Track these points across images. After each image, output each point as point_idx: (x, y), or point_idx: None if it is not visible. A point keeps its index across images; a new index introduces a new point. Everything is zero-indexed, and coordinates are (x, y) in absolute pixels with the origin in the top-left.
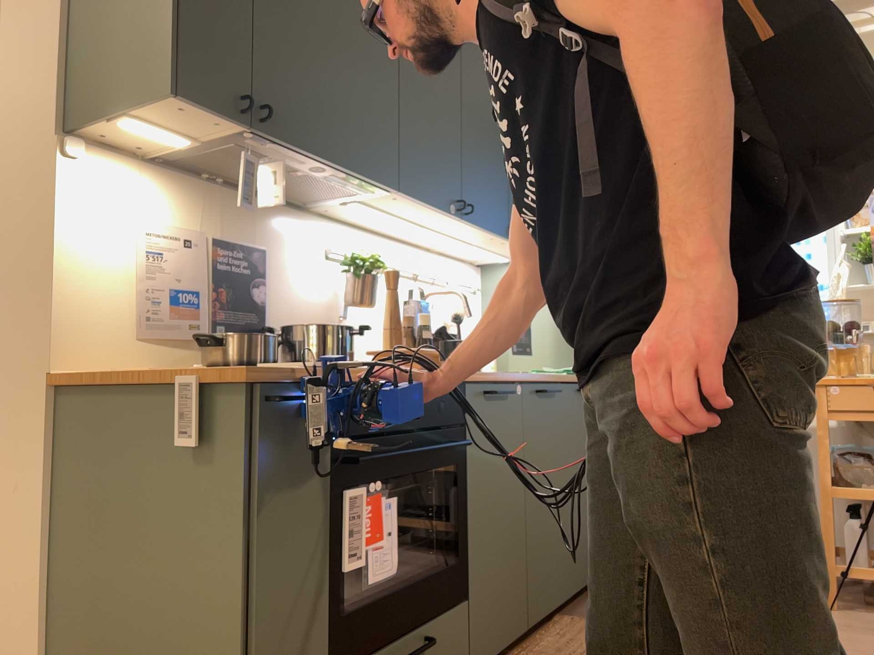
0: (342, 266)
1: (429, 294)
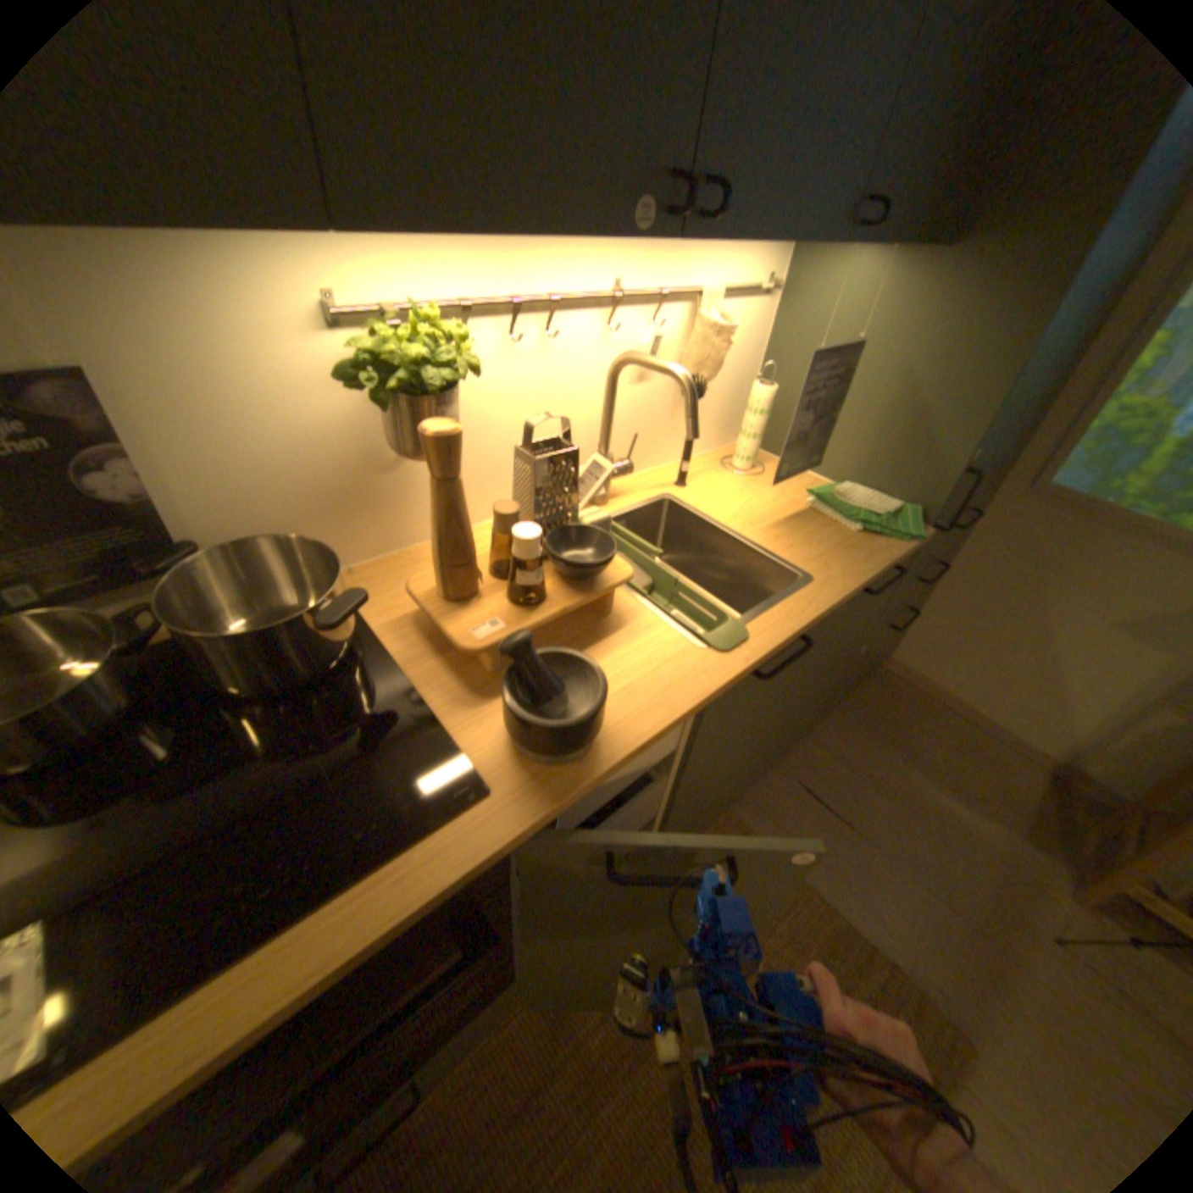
0: (349, 372)
1: (627, 360)
